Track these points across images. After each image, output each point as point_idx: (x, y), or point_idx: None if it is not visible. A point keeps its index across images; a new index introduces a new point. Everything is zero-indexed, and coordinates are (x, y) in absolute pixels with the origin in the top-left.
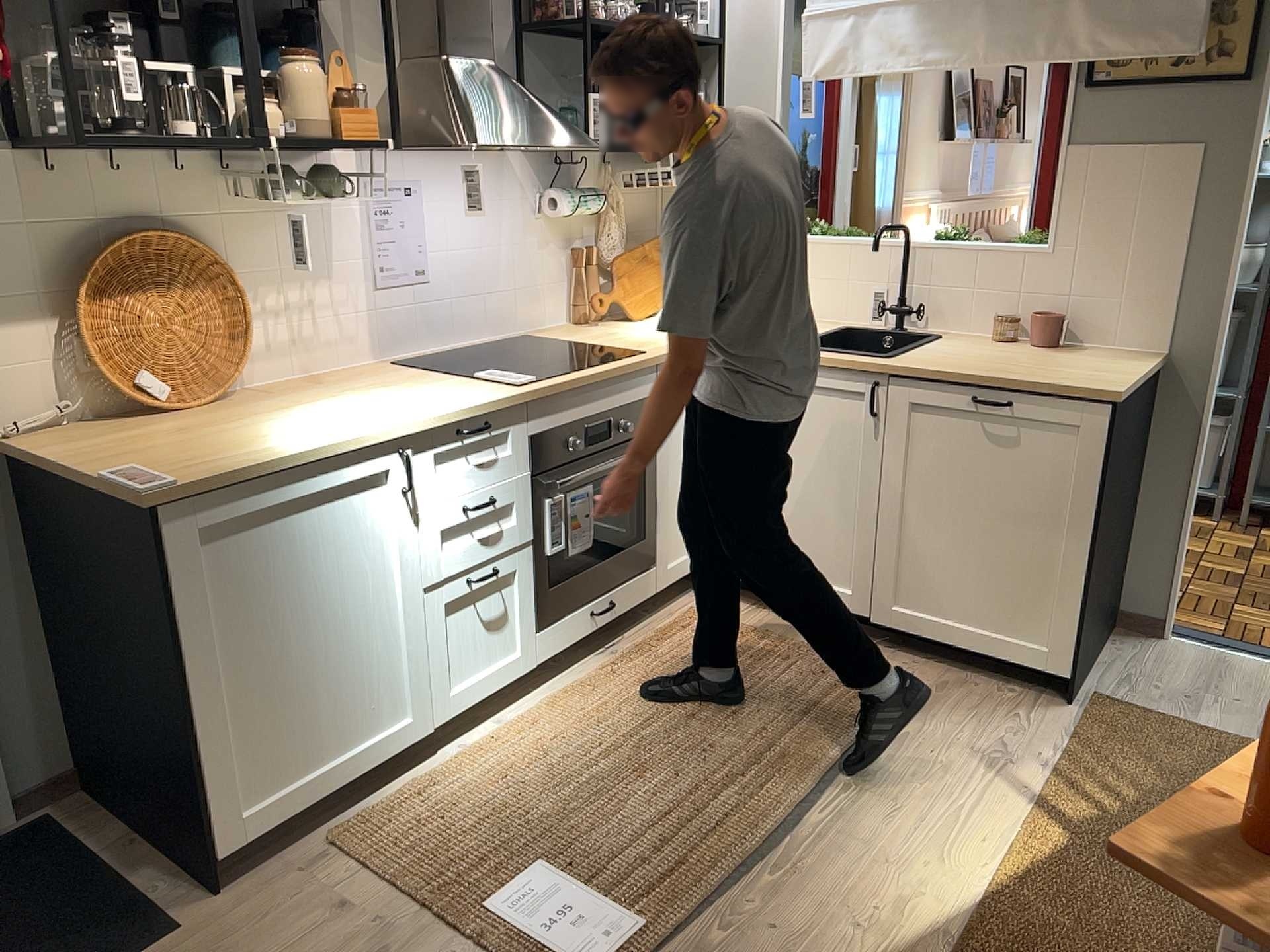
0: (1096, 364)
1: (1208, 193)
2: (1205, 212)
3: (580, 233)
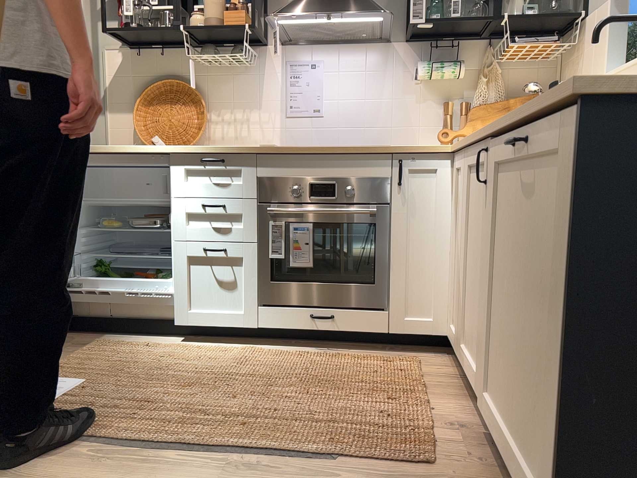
0: None
1: None
2: None
3: (457, 96)
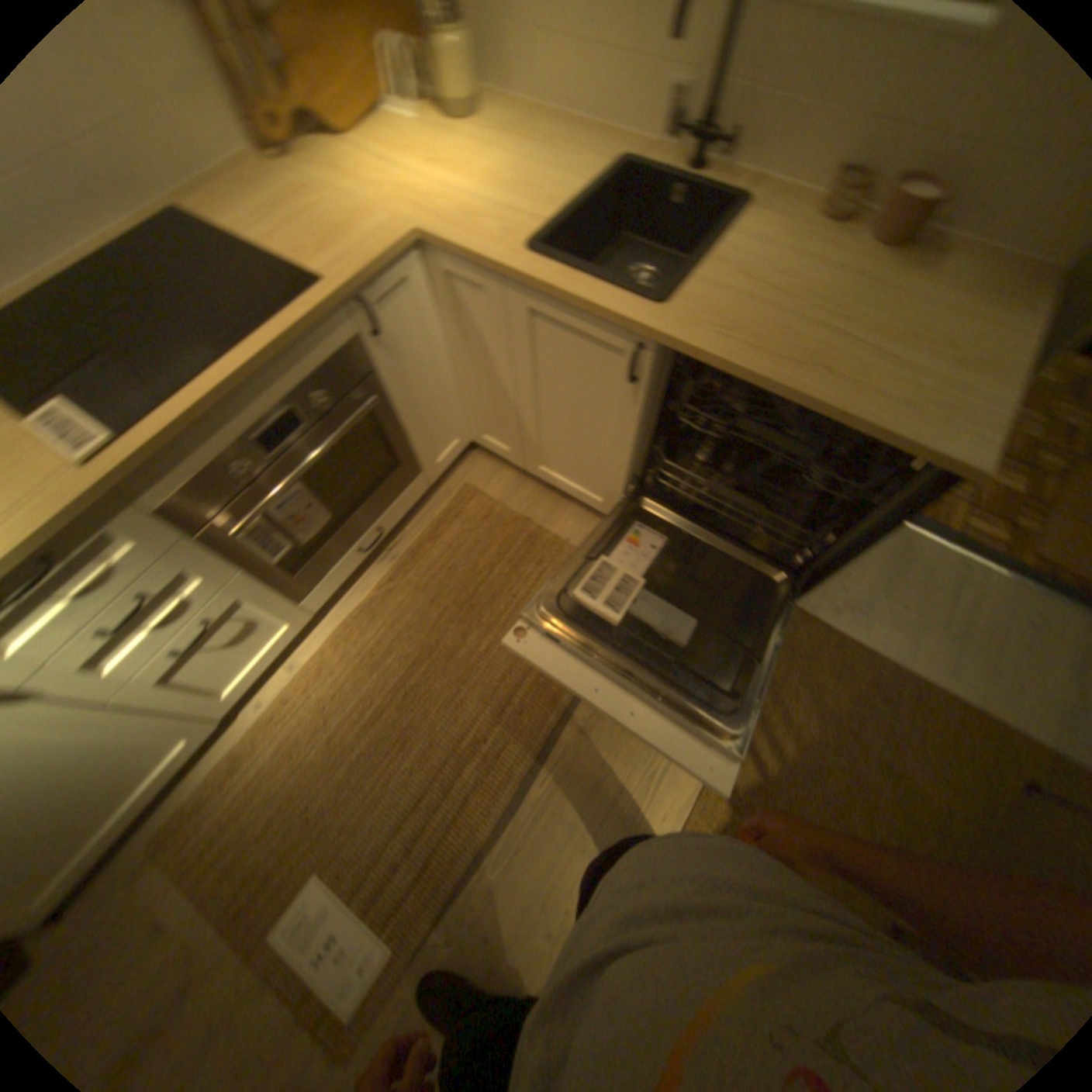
0: (955, 328)
1: None
2: None
3: None
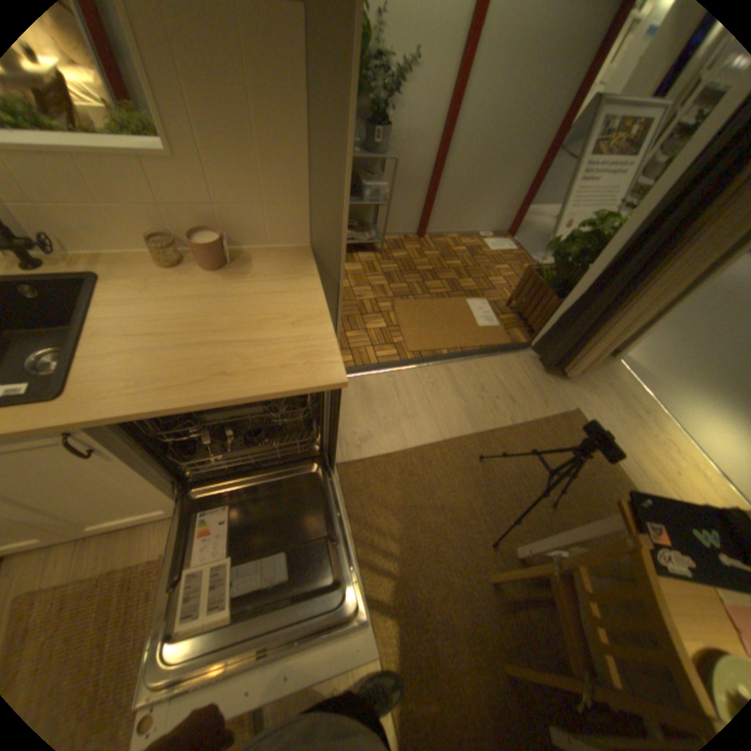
0: (278, 302)
1: (316, 87)
2: (316, 110)
3: None
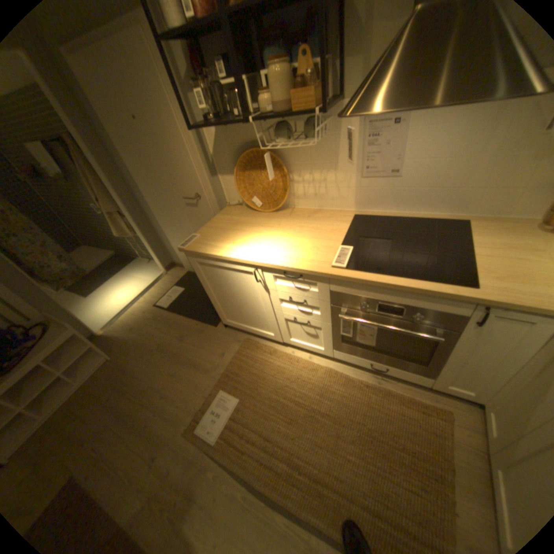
0: None
1: None
2: None
3: None
